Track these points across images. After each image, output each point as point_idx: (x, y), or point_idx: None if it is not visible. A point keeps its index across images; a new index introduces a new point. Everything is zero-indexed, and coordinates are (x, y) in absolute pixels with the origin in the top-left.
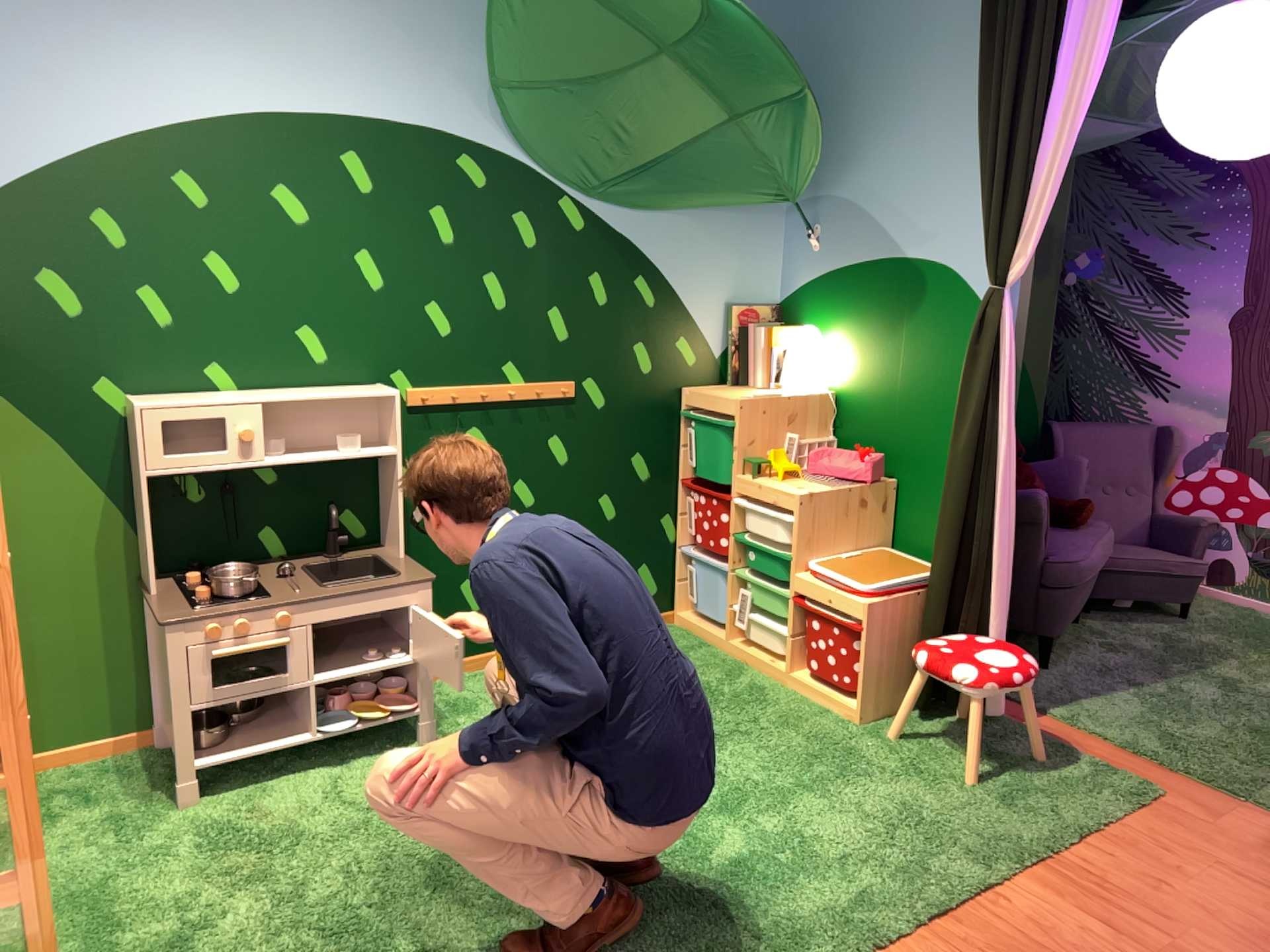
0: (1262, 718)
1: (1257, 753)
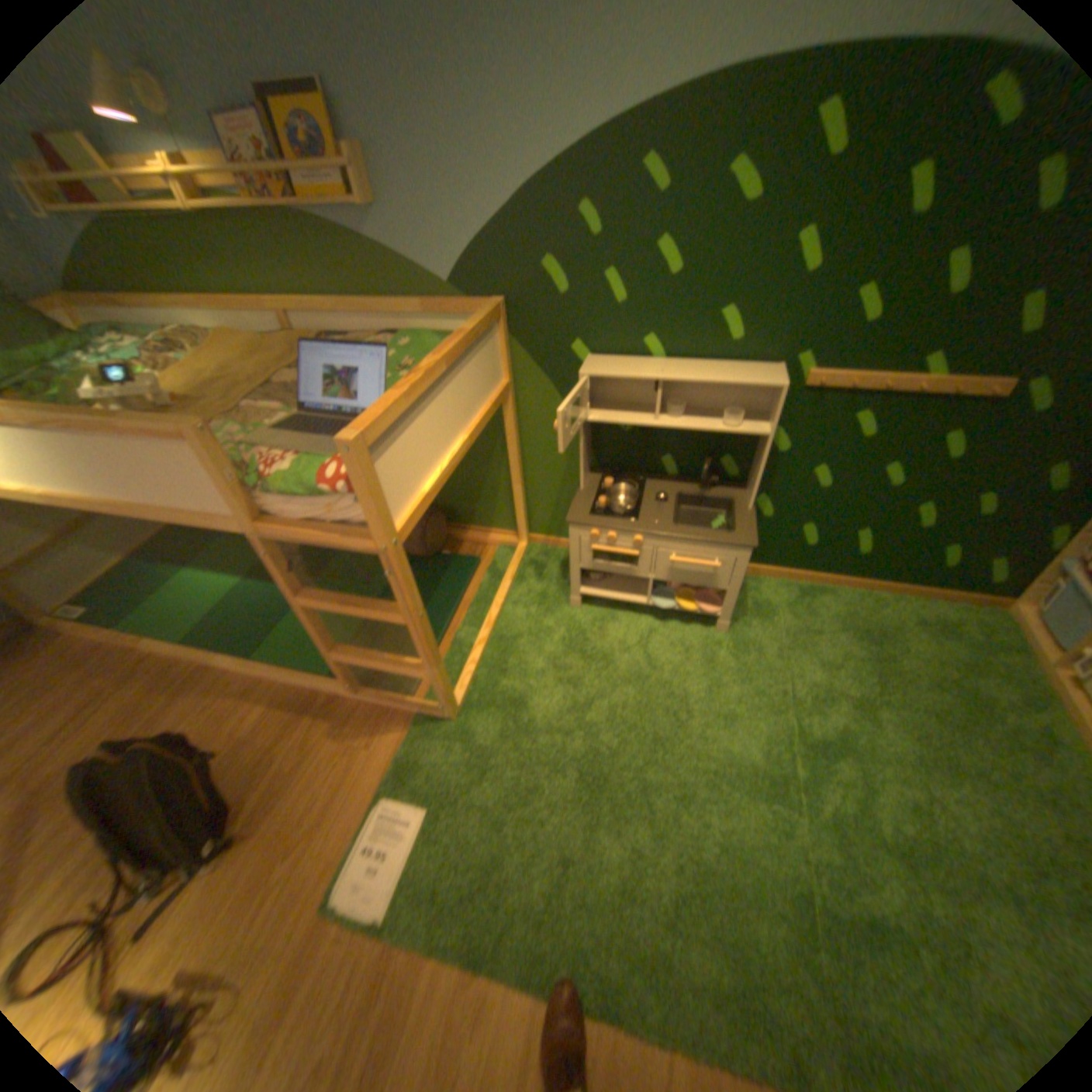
0: None
1: None
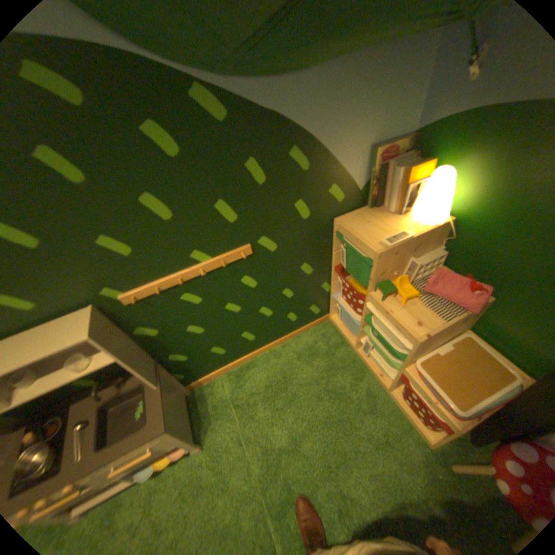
0: None
1: None
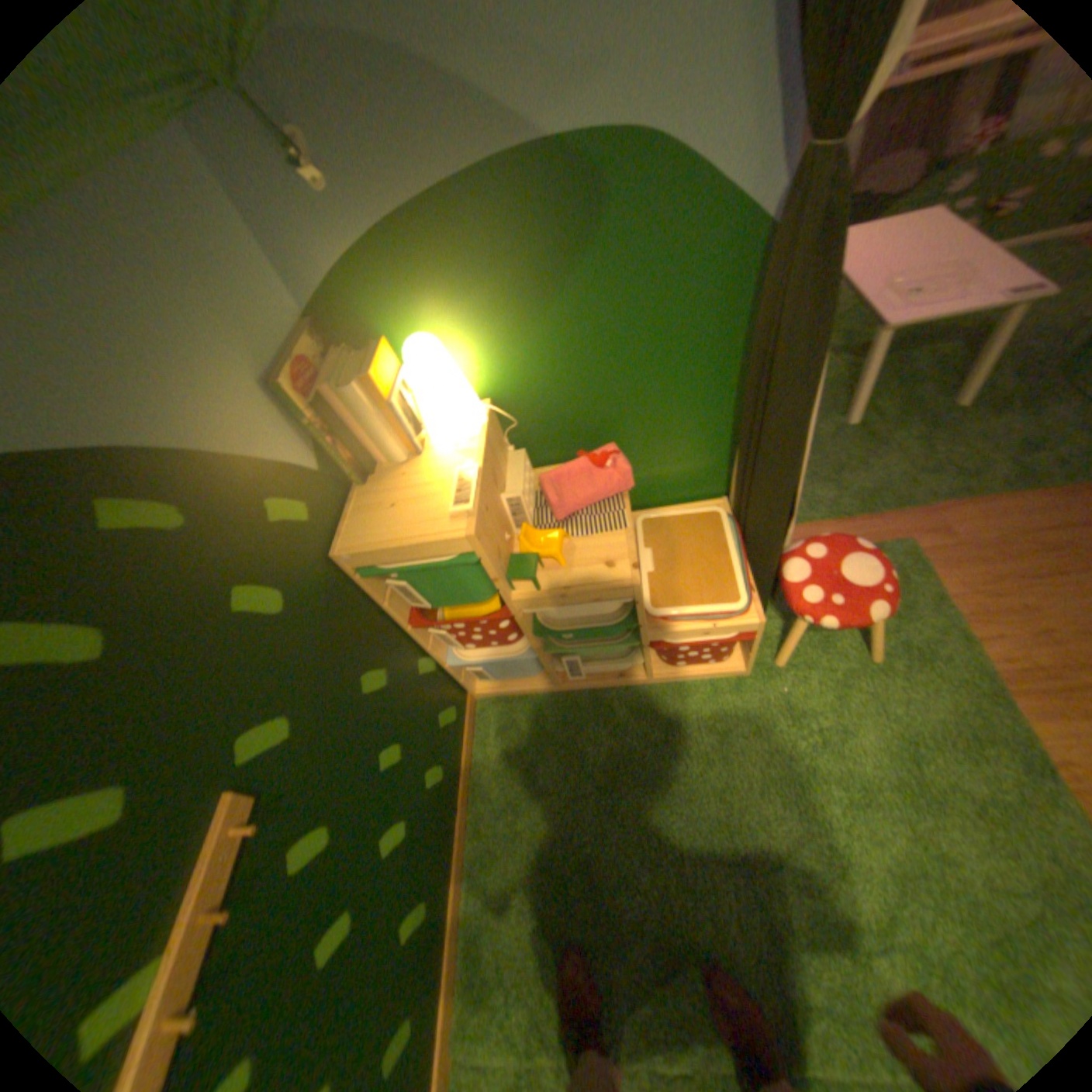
0: (826, 419)
1: (874, 454)
